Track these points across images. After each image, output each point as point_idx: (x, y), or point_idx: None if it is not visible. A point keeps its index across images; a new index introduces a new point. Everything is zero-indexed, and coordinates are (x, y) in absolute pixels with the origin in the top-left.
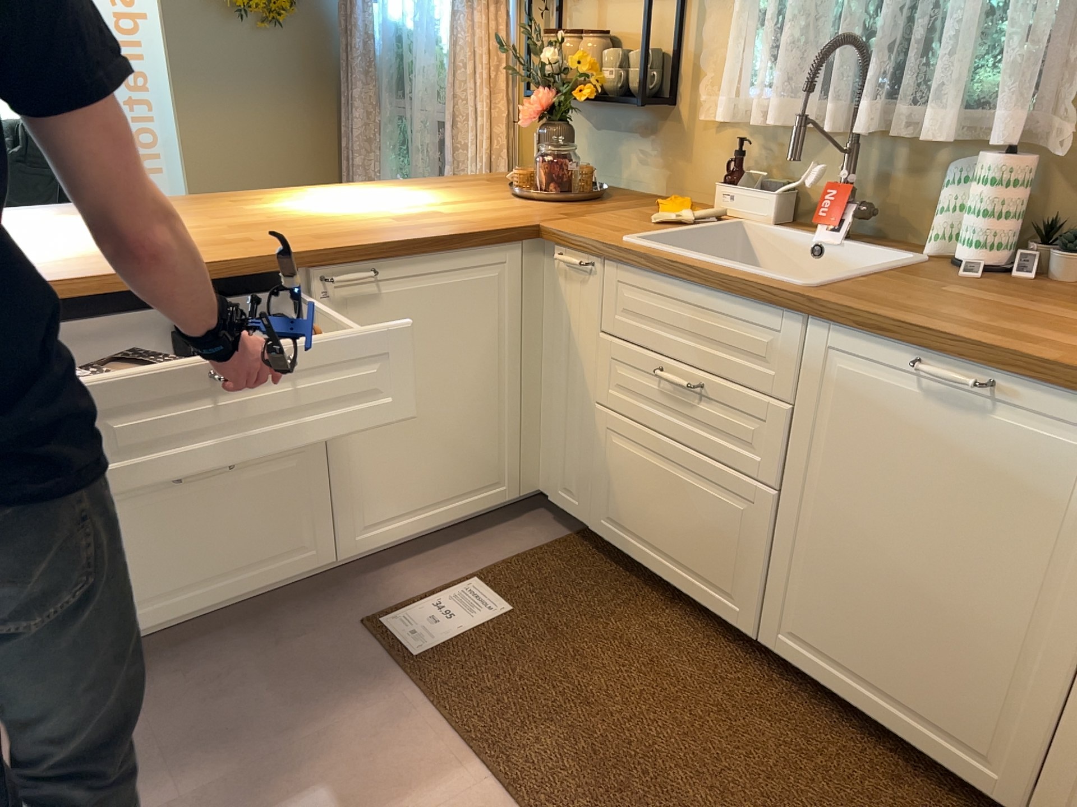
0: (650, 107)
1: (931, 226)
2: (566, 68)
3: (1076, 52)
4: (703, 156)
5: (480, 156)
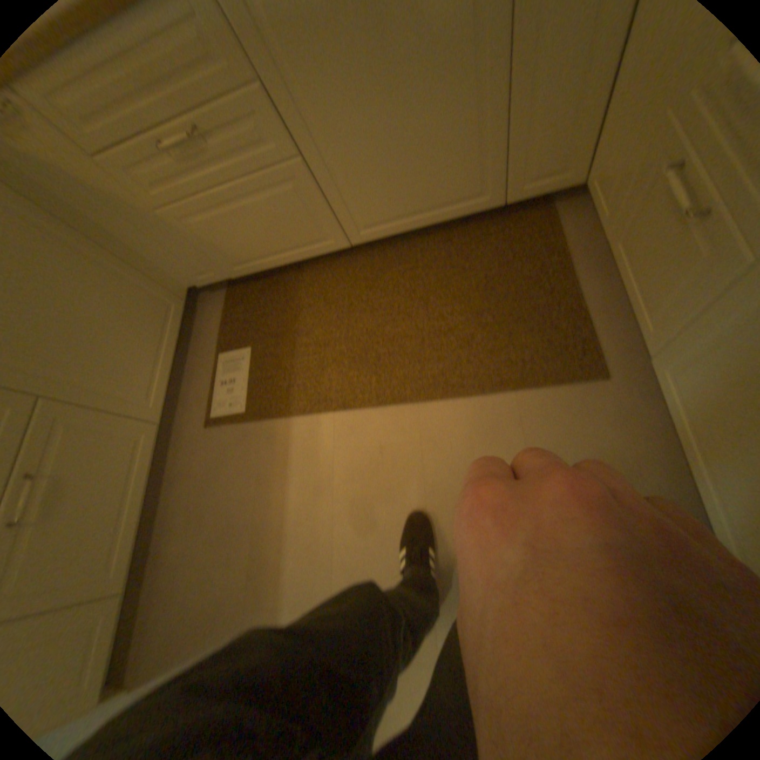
0: None
1: None
2: None
3: None
4: None
5: None
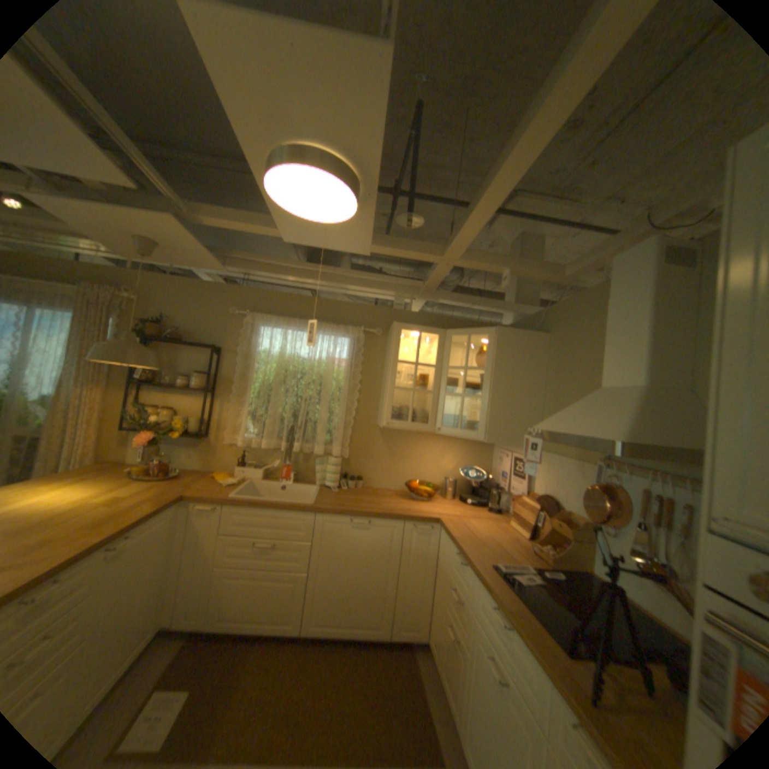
0: (194, 436)
1: (316, 476)
2: (158, 422)
3: (345, 433)
4: (223, 456)
5: (71, 457)
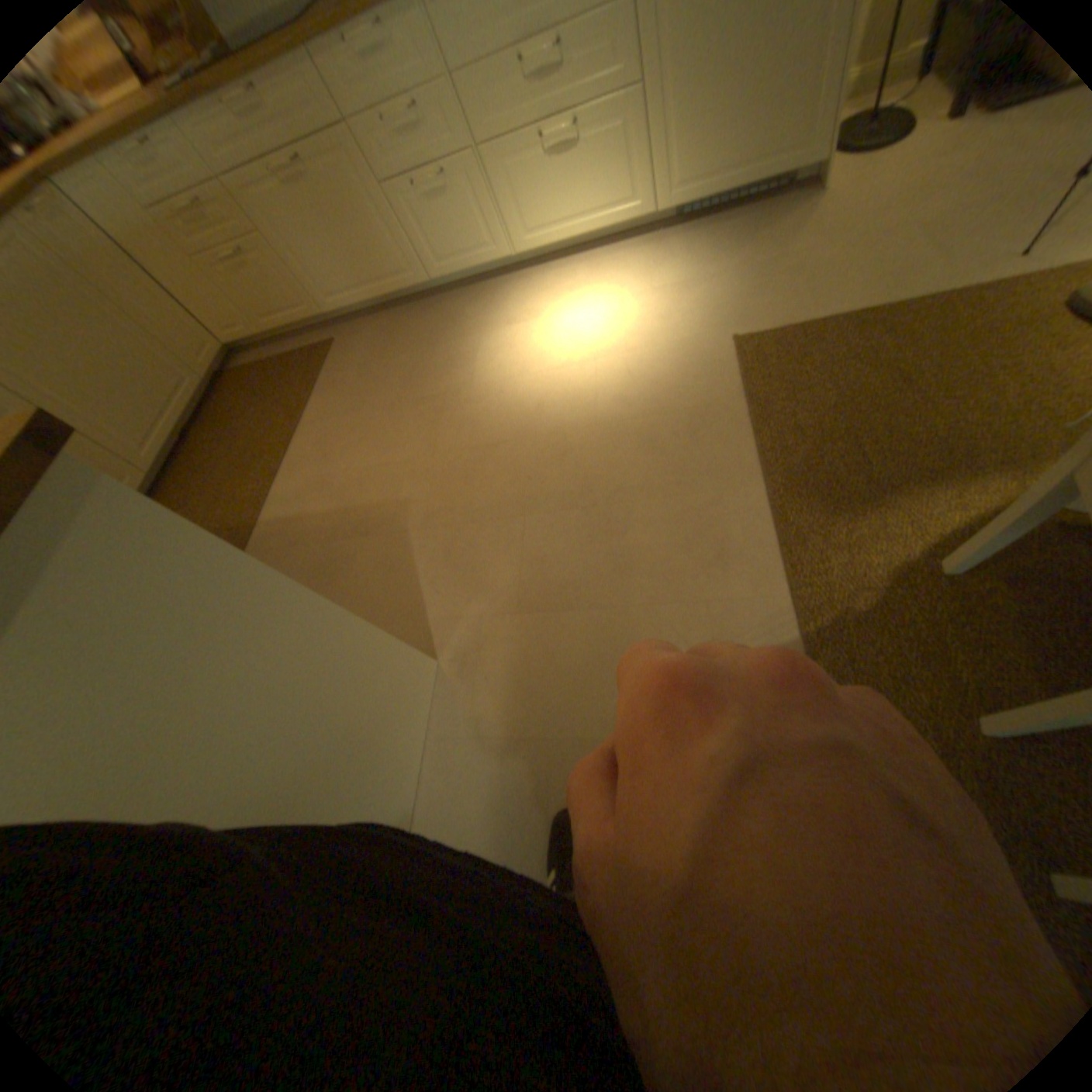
0: None
1: None
2: None
3: None
4: None
5: None
